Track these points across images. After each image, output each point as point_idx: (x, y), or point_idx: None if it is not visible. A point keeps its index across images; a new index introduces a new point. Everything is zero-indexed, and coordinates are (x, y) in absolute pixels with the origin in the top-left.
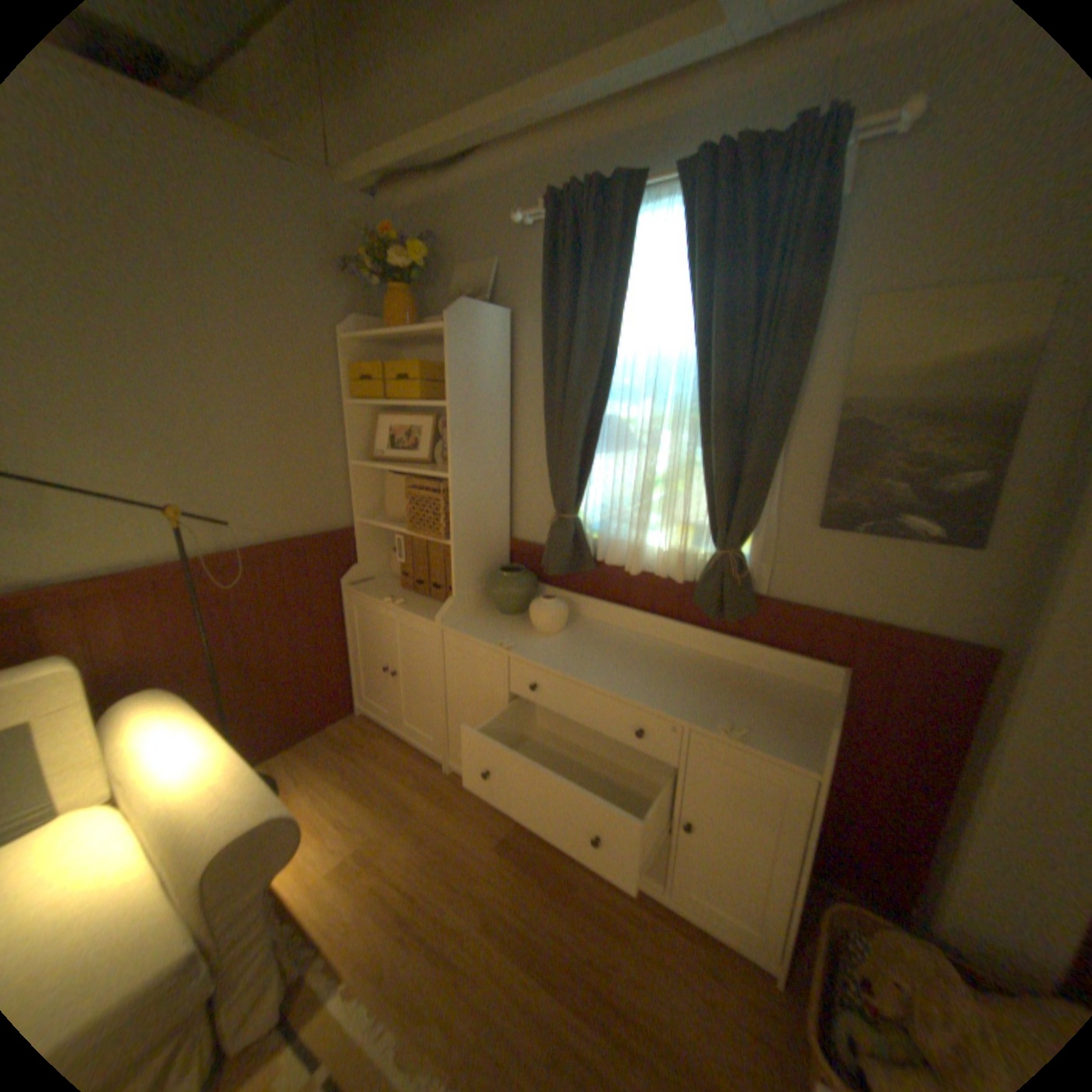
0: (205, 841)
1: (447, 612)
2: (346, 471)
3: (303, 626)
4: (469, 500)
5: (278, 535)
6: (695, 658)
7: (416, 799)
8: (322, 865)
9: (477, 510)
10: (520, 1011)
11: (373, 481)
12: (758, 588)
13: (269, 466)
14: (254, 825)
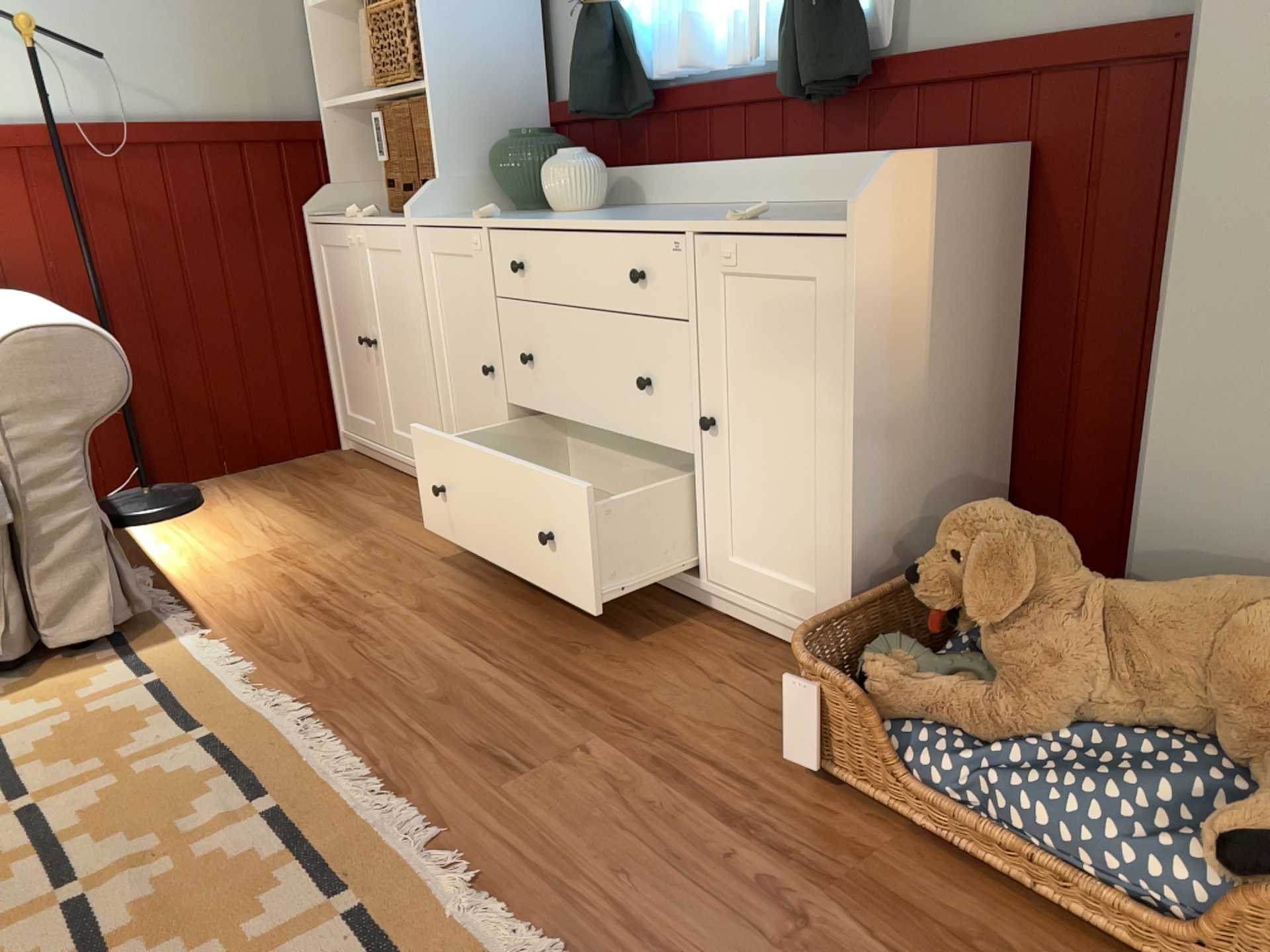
0: (2, 333)
1: (422, 201)
2: (305, 28)
3: (247, 276)
4: (453, 10)
5: (200, 118)
6: (789, 206)
7: (388, 514)
8: (231, 555)
9: (472, 33)
10: (427, 664)
11: (349, 45)
12: (879, 41)
13: (179, 2)
14: (61, 325)
